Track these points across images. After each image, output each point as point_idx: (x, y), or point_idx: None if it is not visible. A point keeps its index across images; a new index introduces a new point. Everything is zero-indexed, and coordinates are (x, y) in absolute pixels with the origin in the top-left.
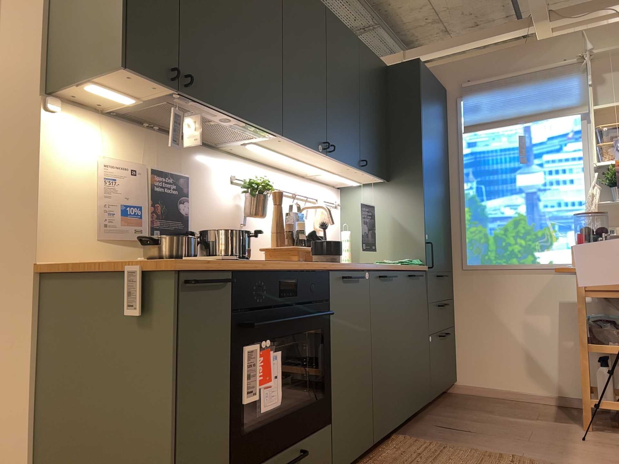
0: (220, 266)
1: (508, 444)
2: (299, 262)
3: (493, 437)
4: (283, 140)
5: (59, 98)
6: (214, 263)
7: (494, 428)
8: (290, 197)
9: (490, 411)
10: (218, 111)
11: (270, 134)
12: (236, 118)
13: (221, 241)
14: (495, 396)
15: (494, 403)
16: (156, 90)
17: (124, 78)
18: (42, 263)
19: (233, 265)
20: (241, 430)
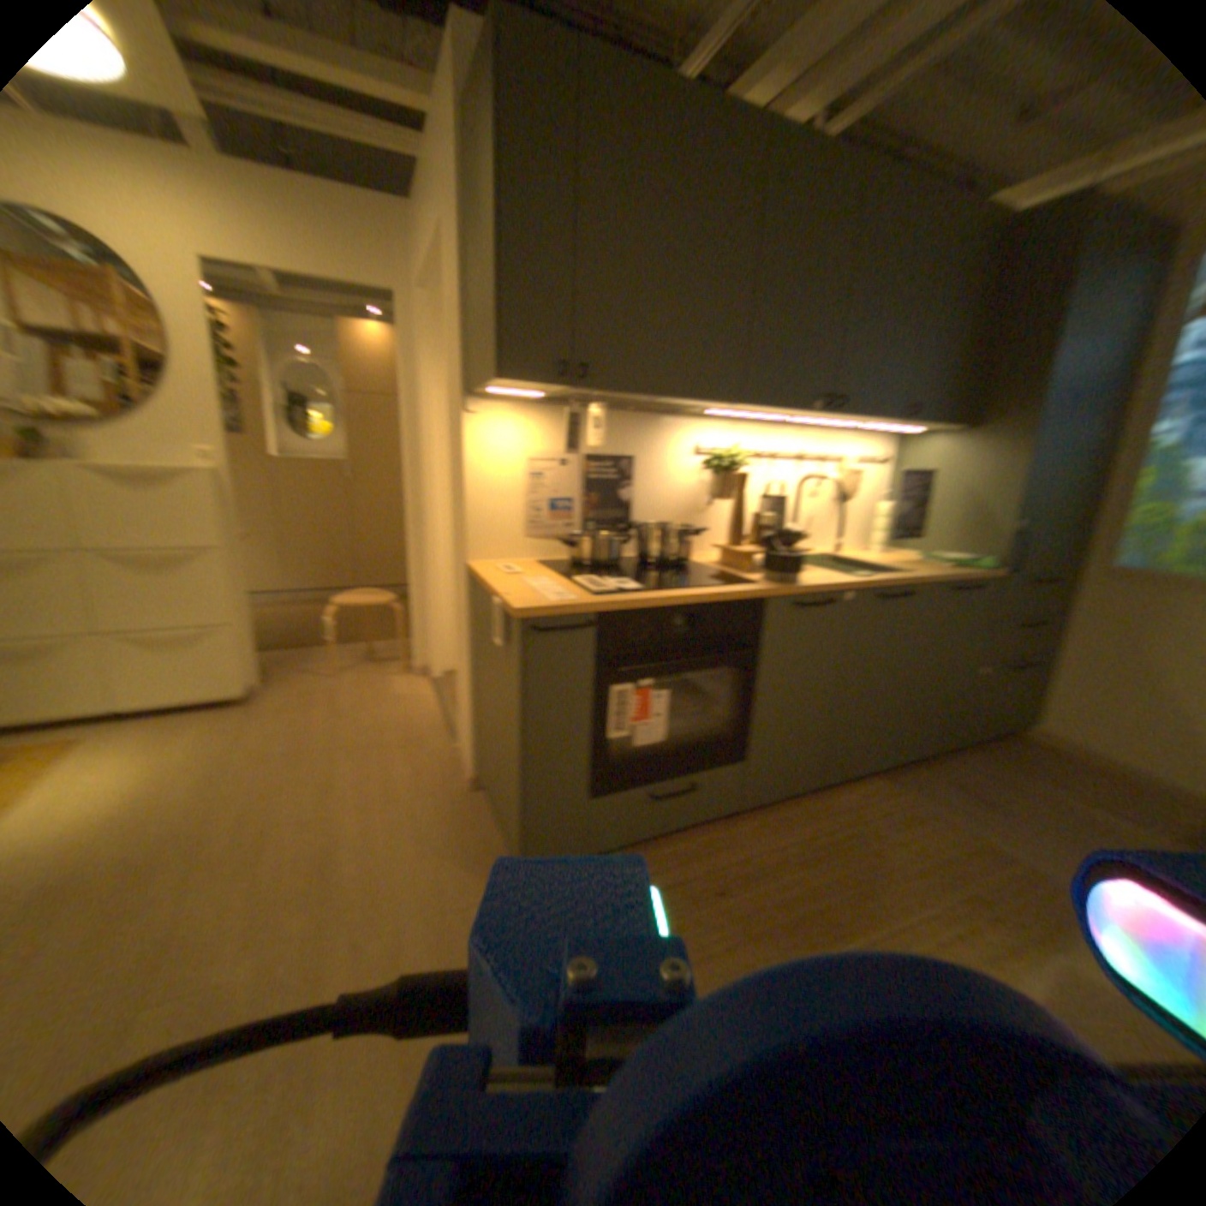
0: (581, 609)
1: (1045, 847)
2: (718, 587)
3: (1029, 827)
4: (751, 403)
5: (480, 393)
6: (581, 601)
7: (1047, 814)
8: (799, 455)
9: (1067, 785)
10: (636, 392)
11: (727, 400)
12: (664, 394)
13: (655, 538)
14: (1101, 763)
15: (1089, 774)
16: (552, 384)
17: (511, 381)
18: (473, 562)
19: (600, 606)
20: (619, 753)
